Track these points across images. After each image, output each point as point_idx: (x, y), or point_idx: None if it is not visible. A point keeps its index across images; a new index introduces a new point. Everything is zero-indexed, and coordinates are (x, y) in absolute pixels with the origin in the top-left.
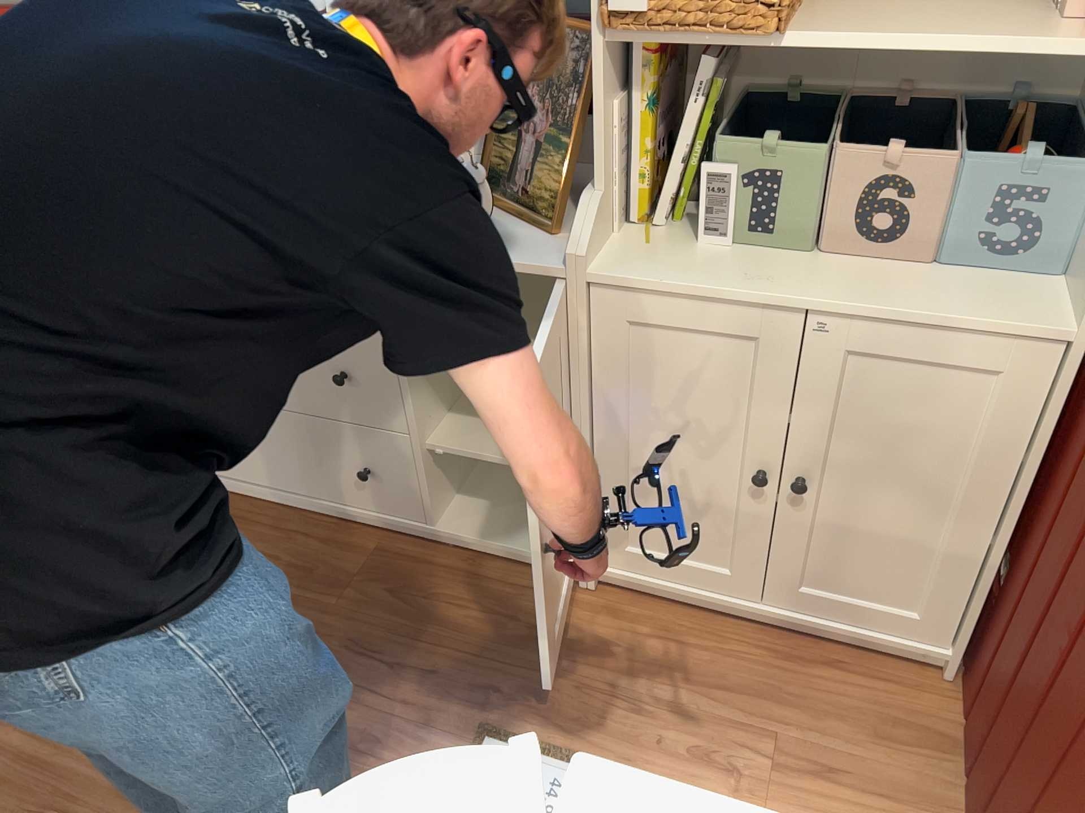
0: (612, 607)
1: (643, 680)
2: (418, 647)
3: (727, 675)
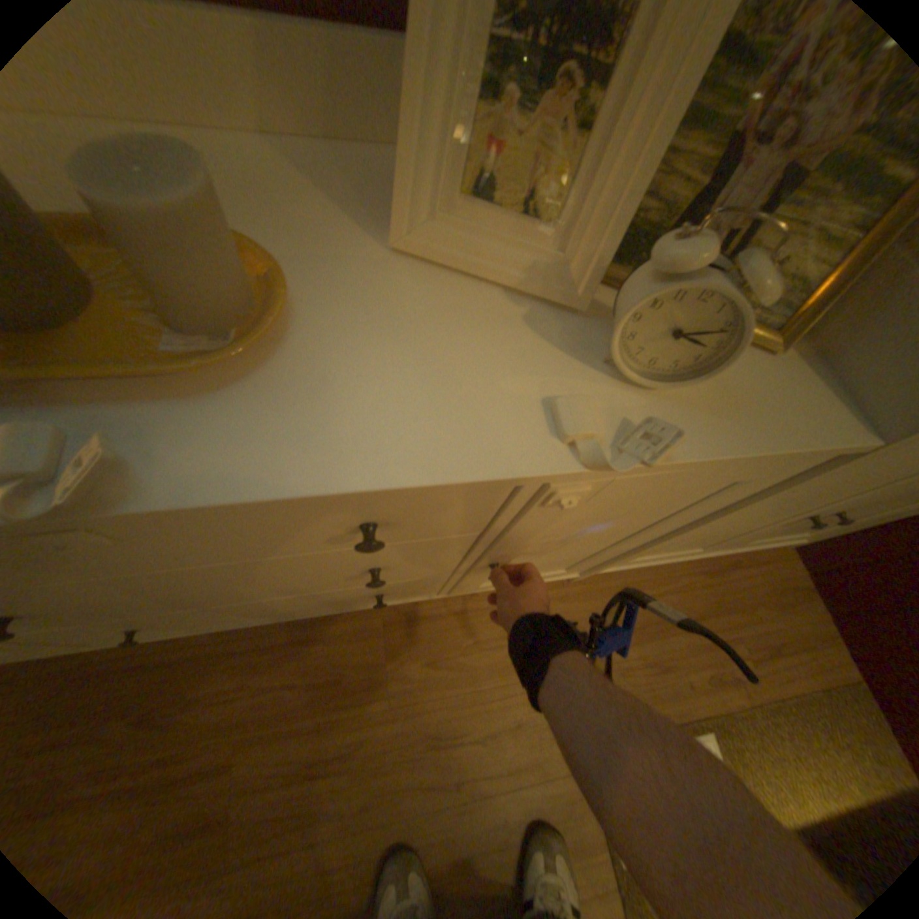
0: (602, 593)
1: (659, 647)
2: (493, 717)
3: (699, 613)
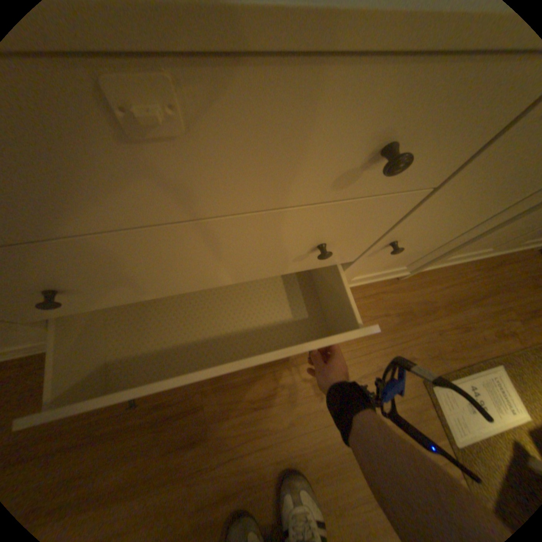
0: (420, 285)
1: (461, 315)
2: (363, 365)
3: (483, 294)
